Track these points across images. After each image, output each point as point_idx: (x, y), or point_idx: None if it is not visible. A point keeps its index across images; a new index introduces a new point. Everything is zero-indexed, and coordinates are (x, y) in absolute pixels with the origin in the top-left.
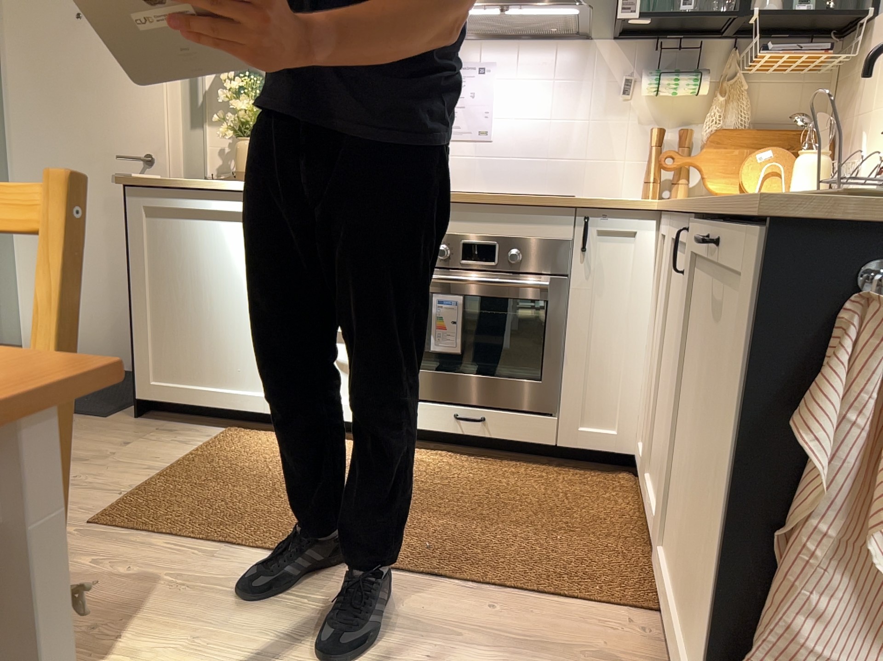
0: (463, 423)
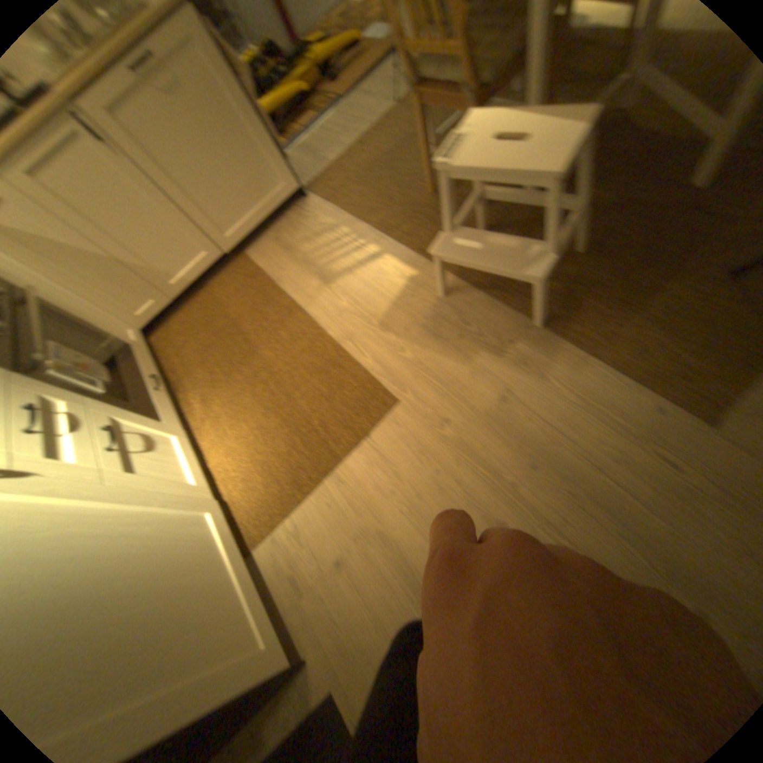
0: (158, 386)
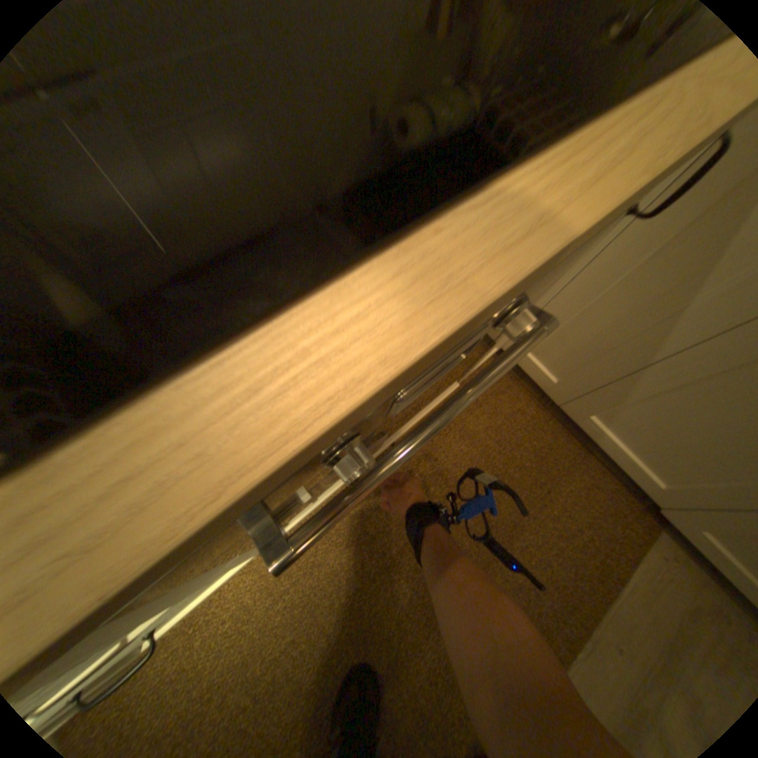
0: None
